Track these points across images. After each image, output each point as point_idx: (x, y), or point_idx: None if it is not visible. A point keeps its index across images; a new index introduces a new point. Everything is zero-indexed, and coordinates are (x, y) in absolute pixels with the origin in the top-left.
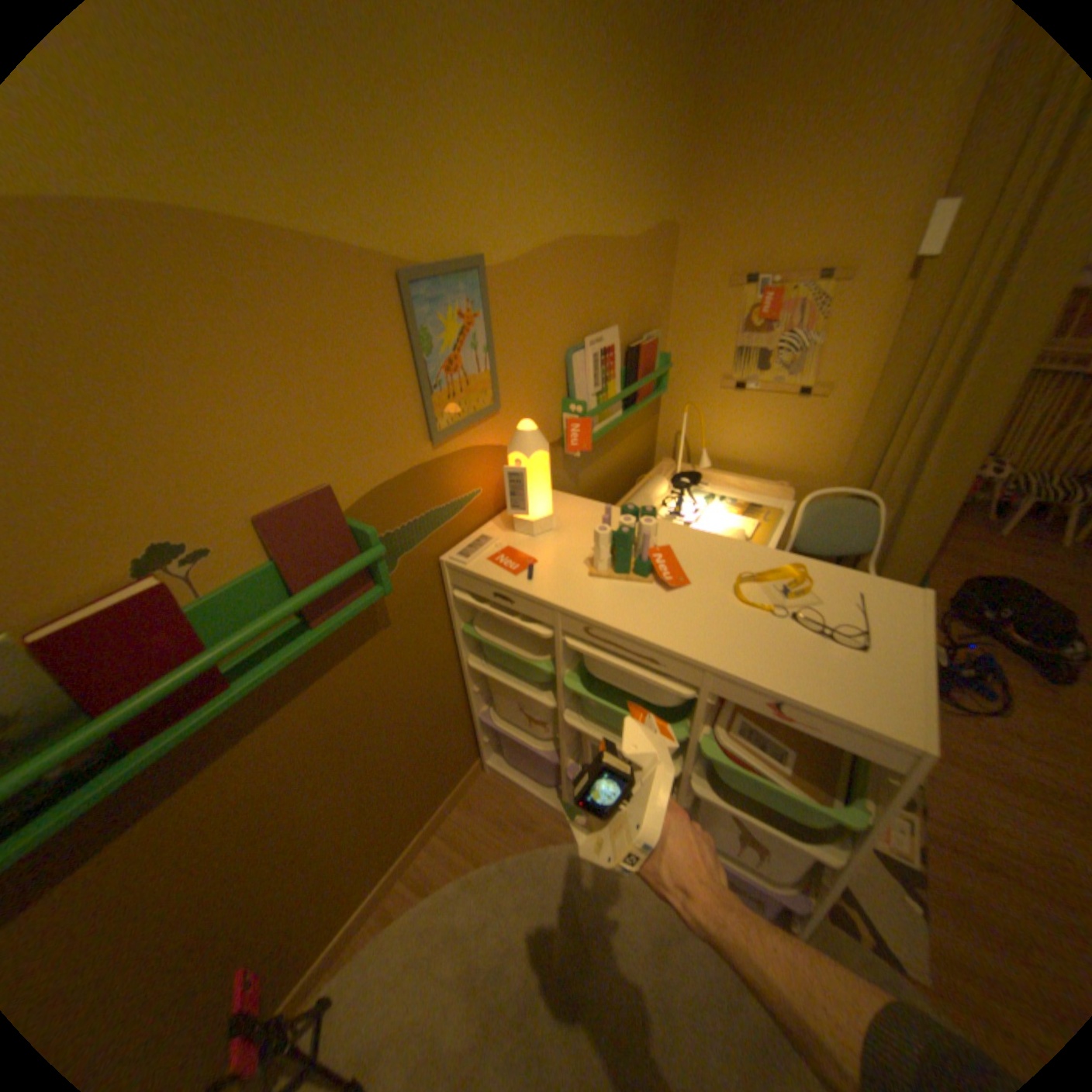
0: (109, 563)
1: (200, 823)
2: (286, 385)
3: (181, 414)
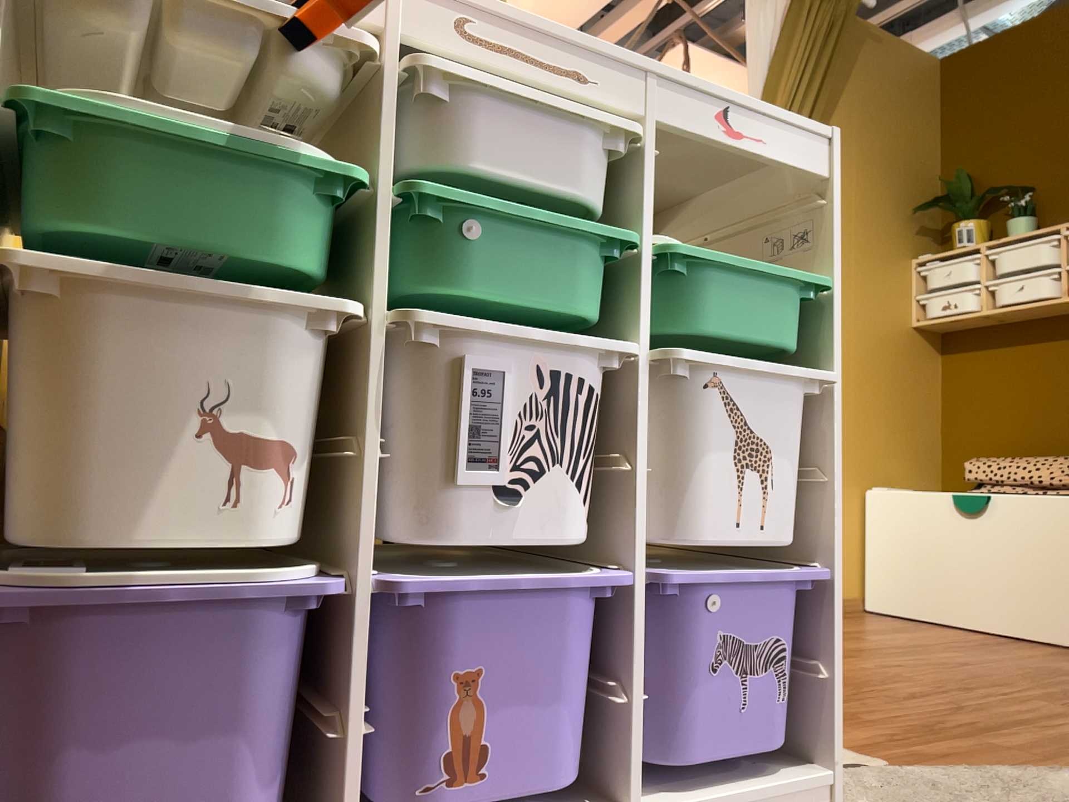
0: None
1: None
2: None
3: None
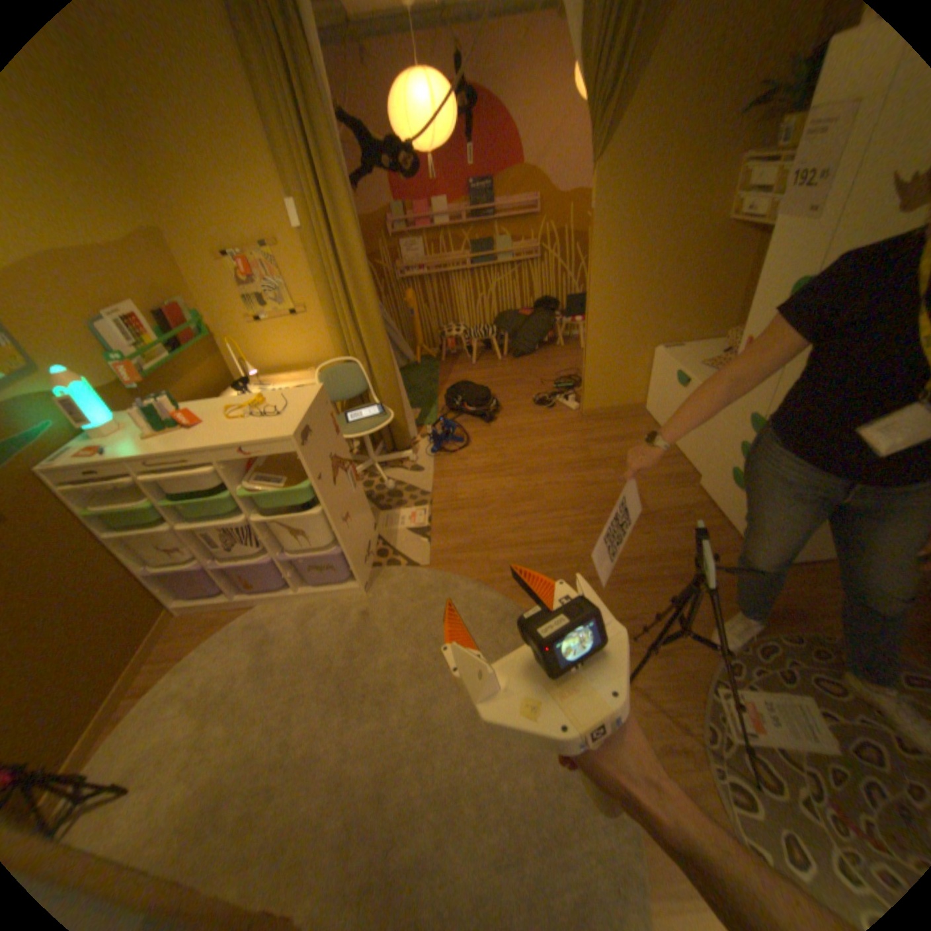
0: None
1: None
2: None
3: None
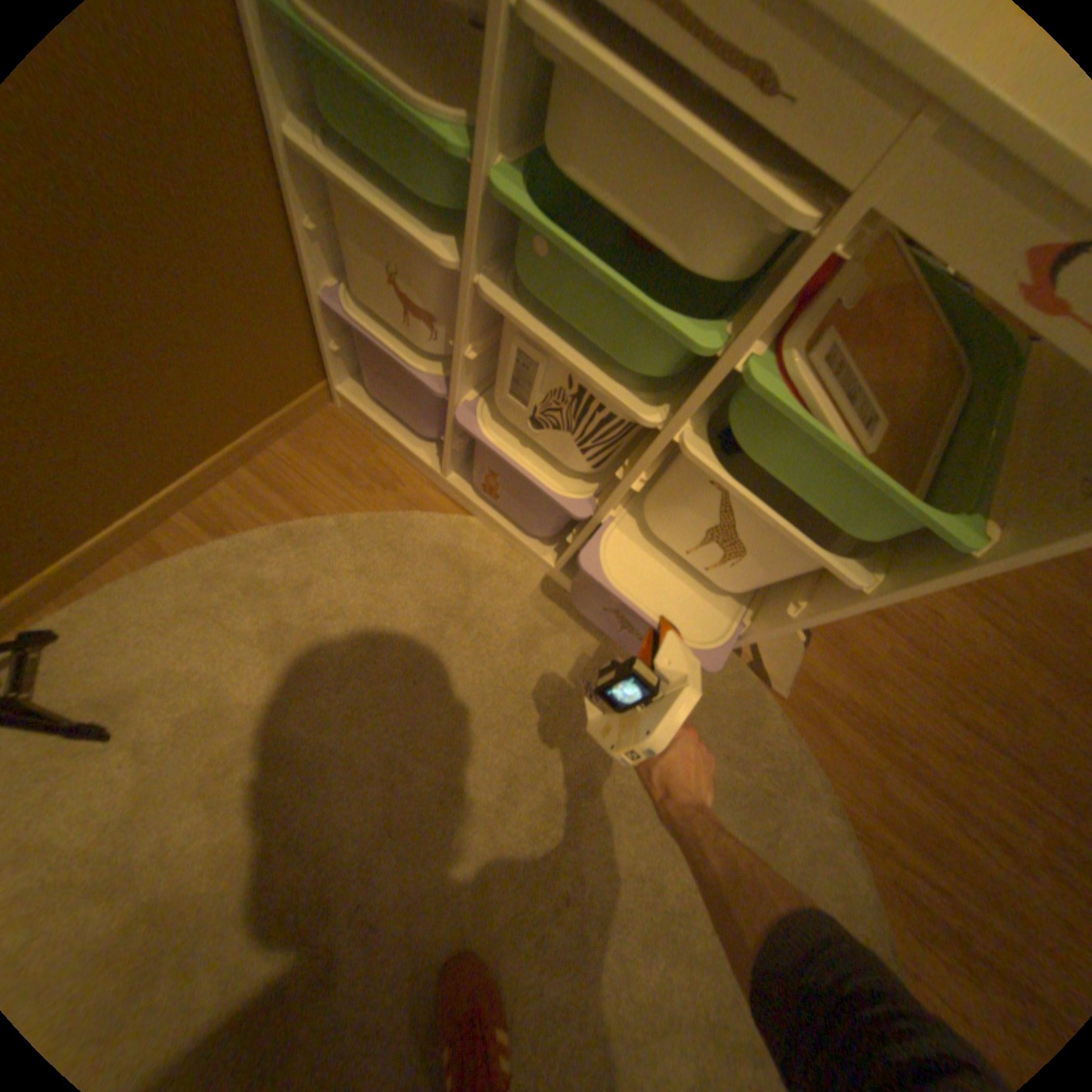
0: None
1: None
2: None
3: None
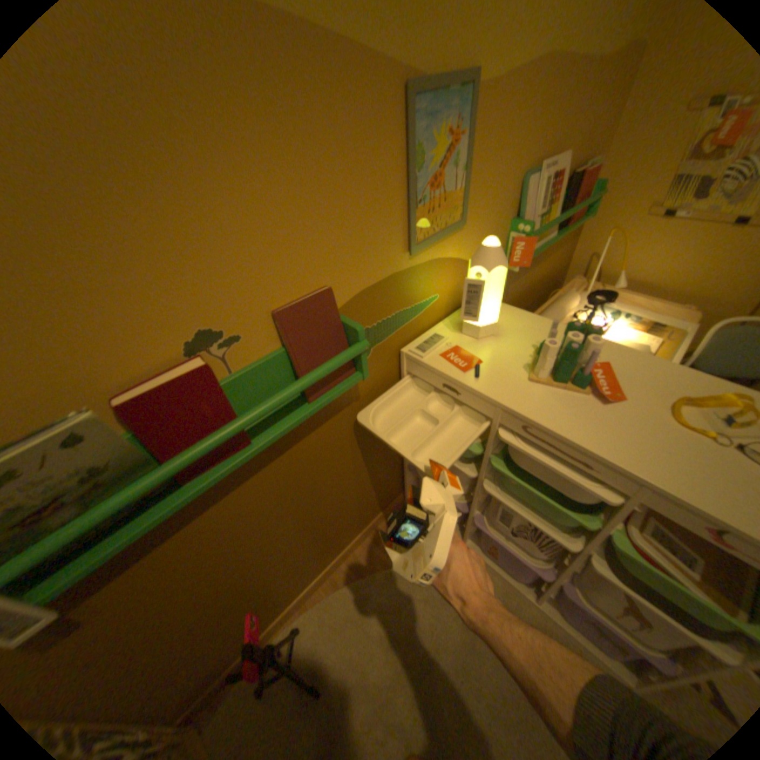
0: (169, 342)
1: (226, 525)
2: (305, 192)
3: (223, 215)
